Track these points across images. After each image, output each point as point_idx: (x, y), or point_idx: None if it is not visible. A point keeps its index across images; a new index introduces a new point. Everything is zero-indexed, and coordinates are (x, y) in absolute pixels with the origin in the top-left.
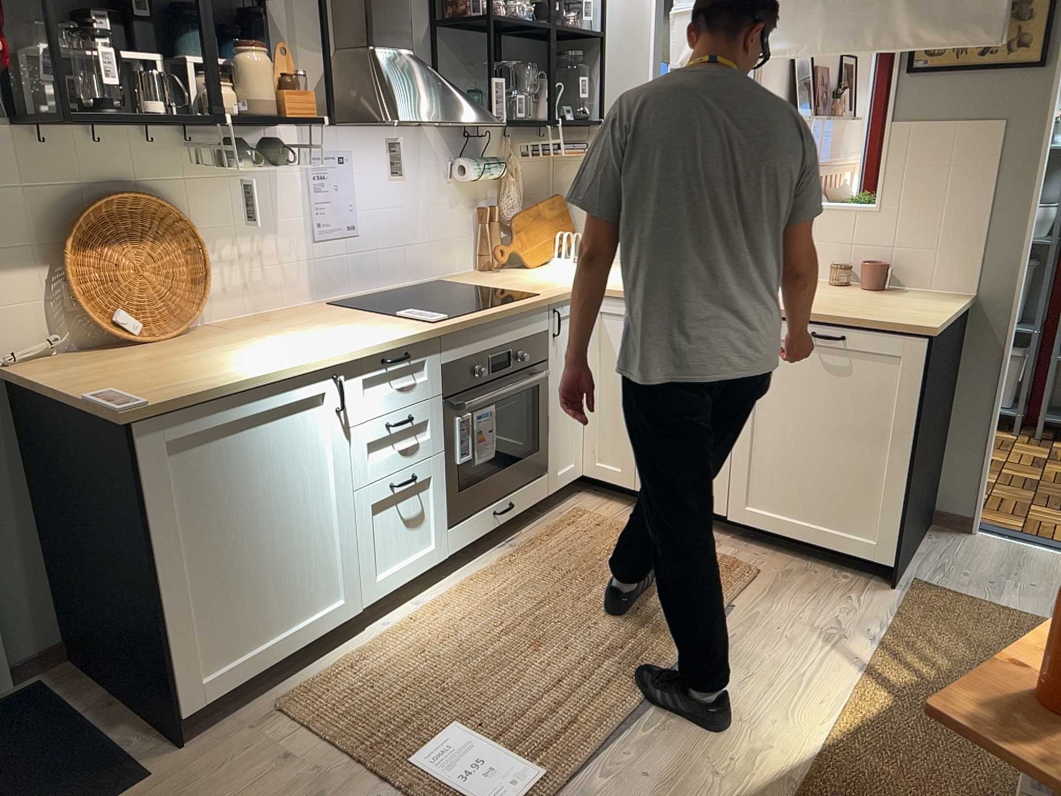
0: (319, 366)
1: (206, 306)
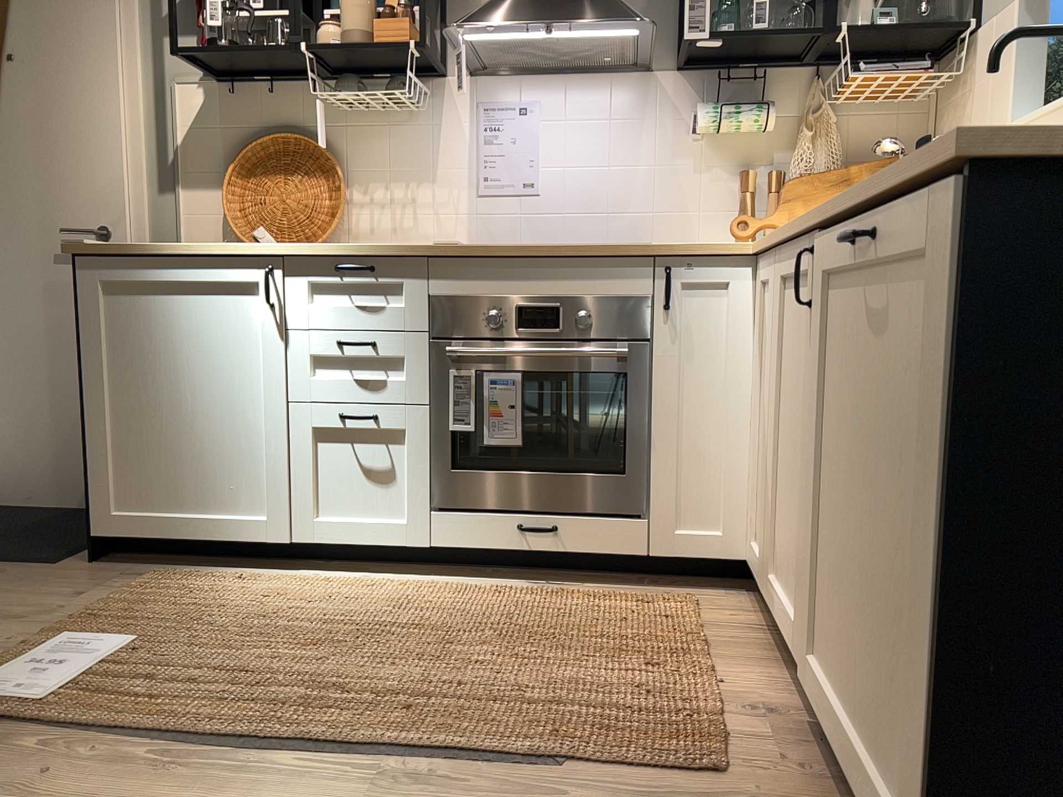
0: (248, 251)
1: (351, 242)
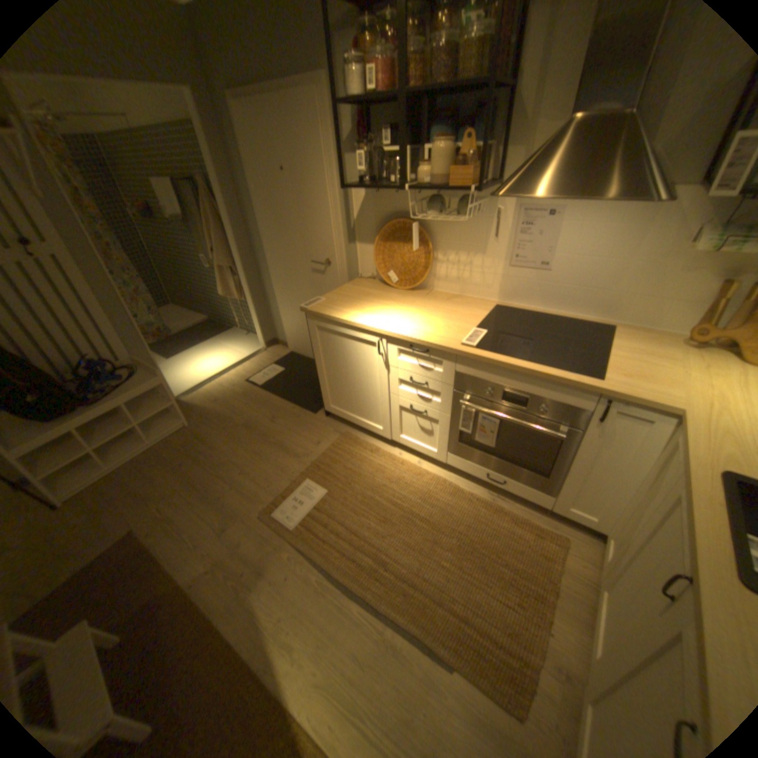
0: (371, 329)
1: (436, 281)
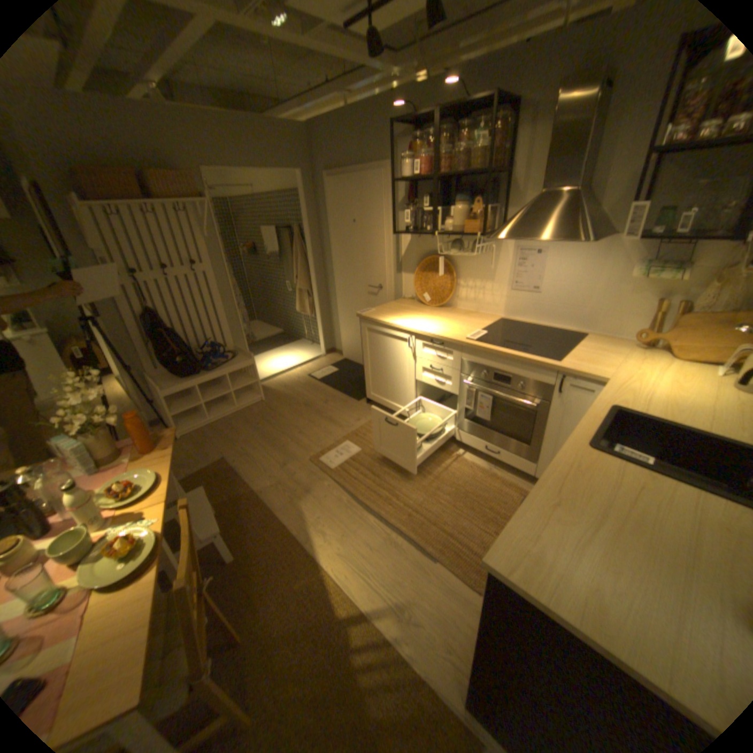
0: (404, 329)
1: (458, 301)
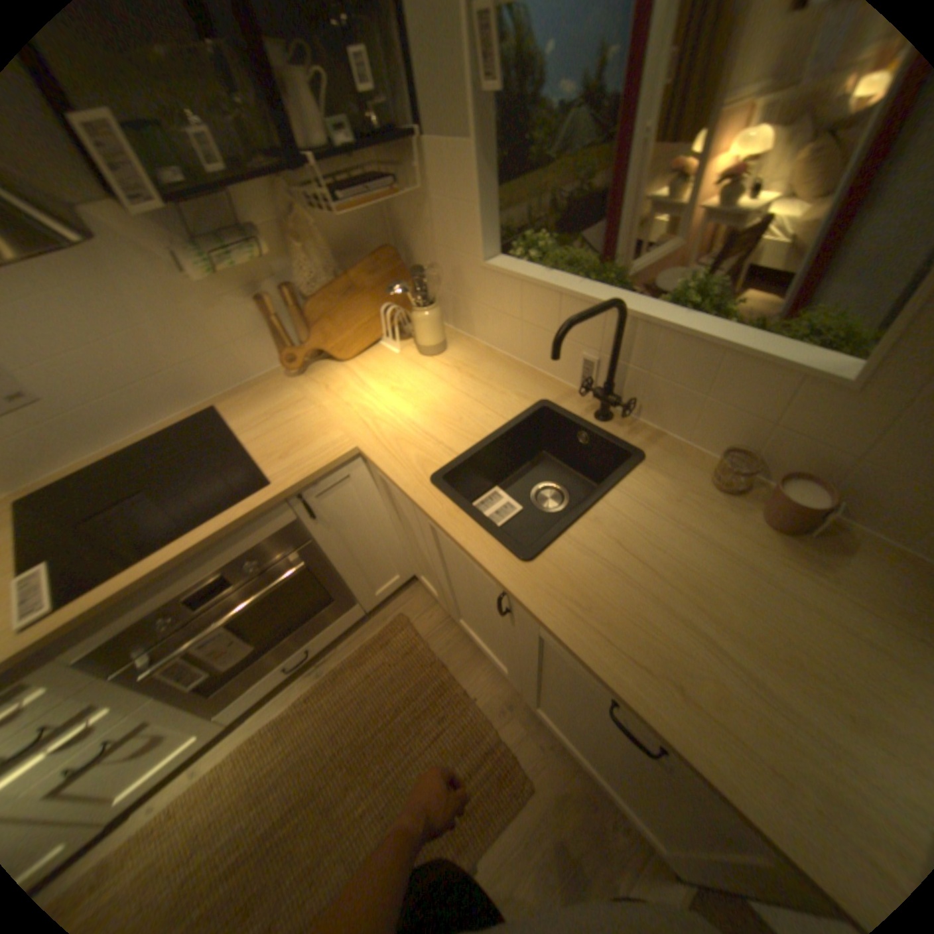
0: None
1: None
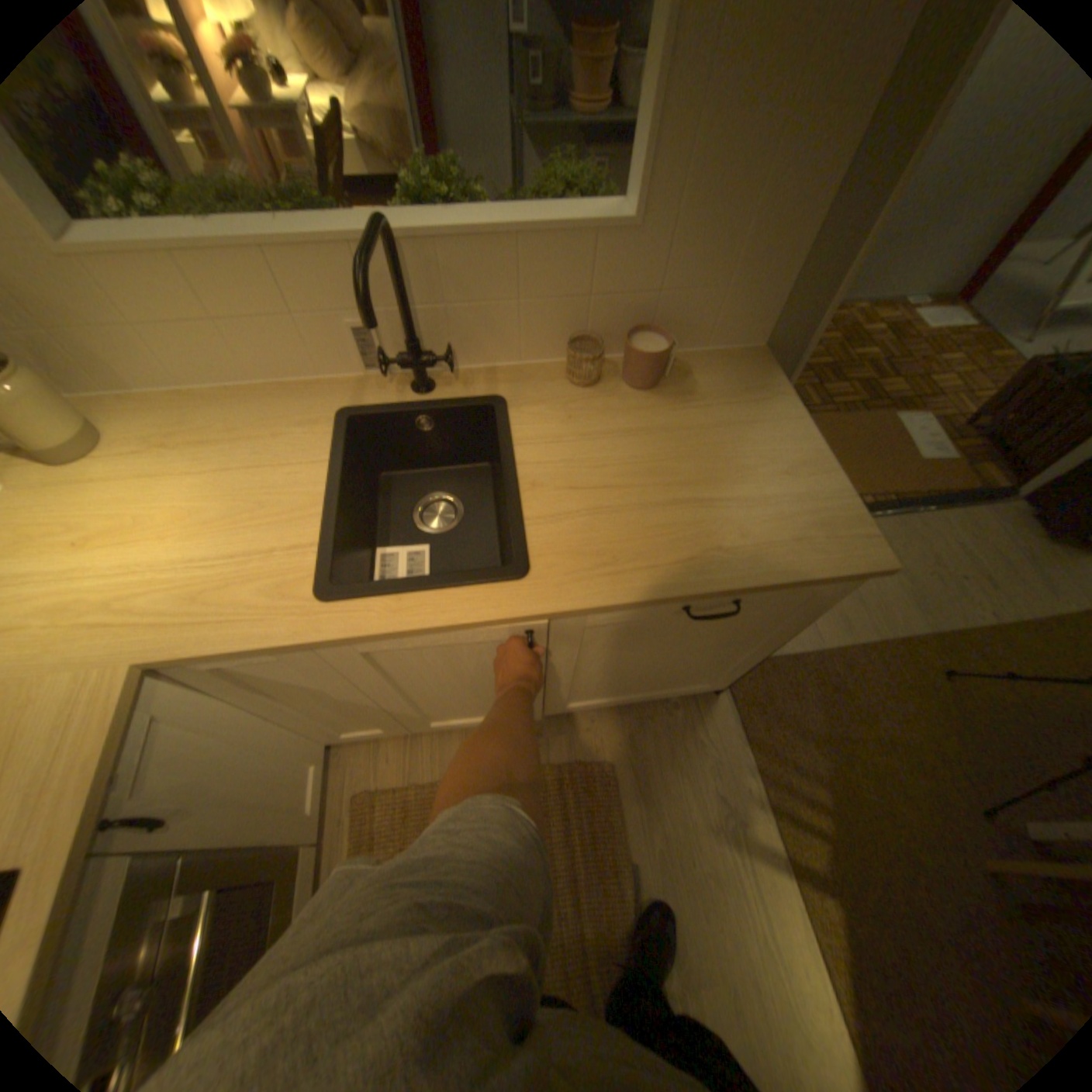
0: None
1: None
